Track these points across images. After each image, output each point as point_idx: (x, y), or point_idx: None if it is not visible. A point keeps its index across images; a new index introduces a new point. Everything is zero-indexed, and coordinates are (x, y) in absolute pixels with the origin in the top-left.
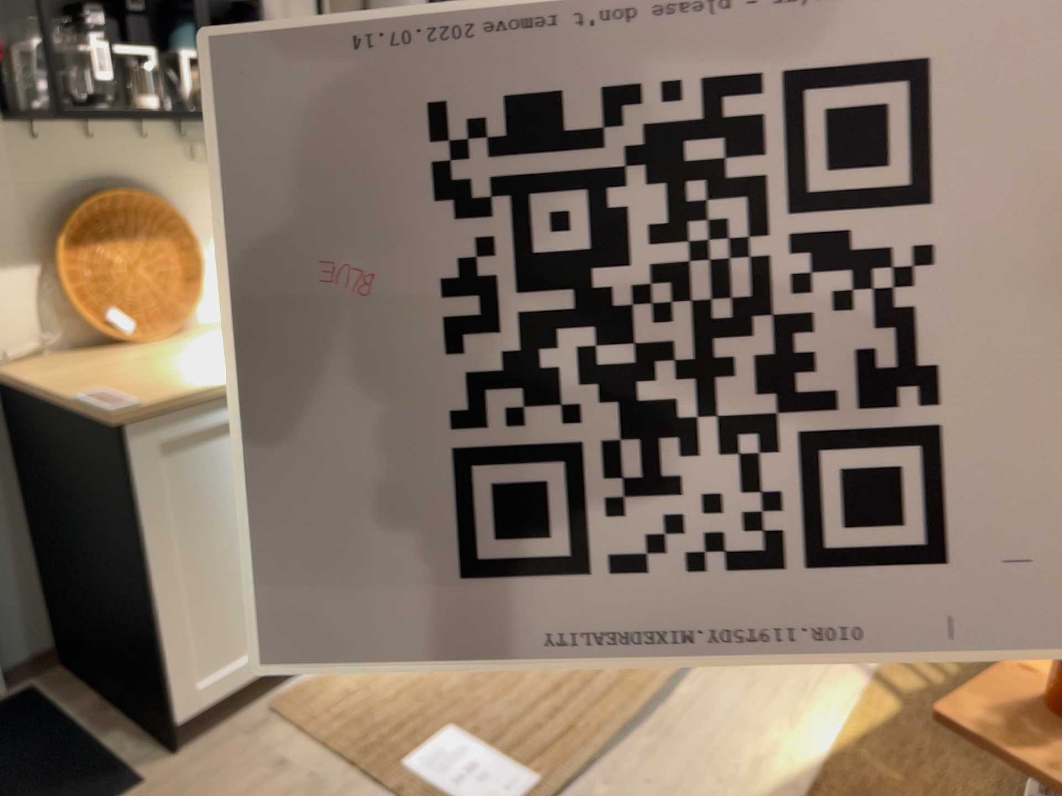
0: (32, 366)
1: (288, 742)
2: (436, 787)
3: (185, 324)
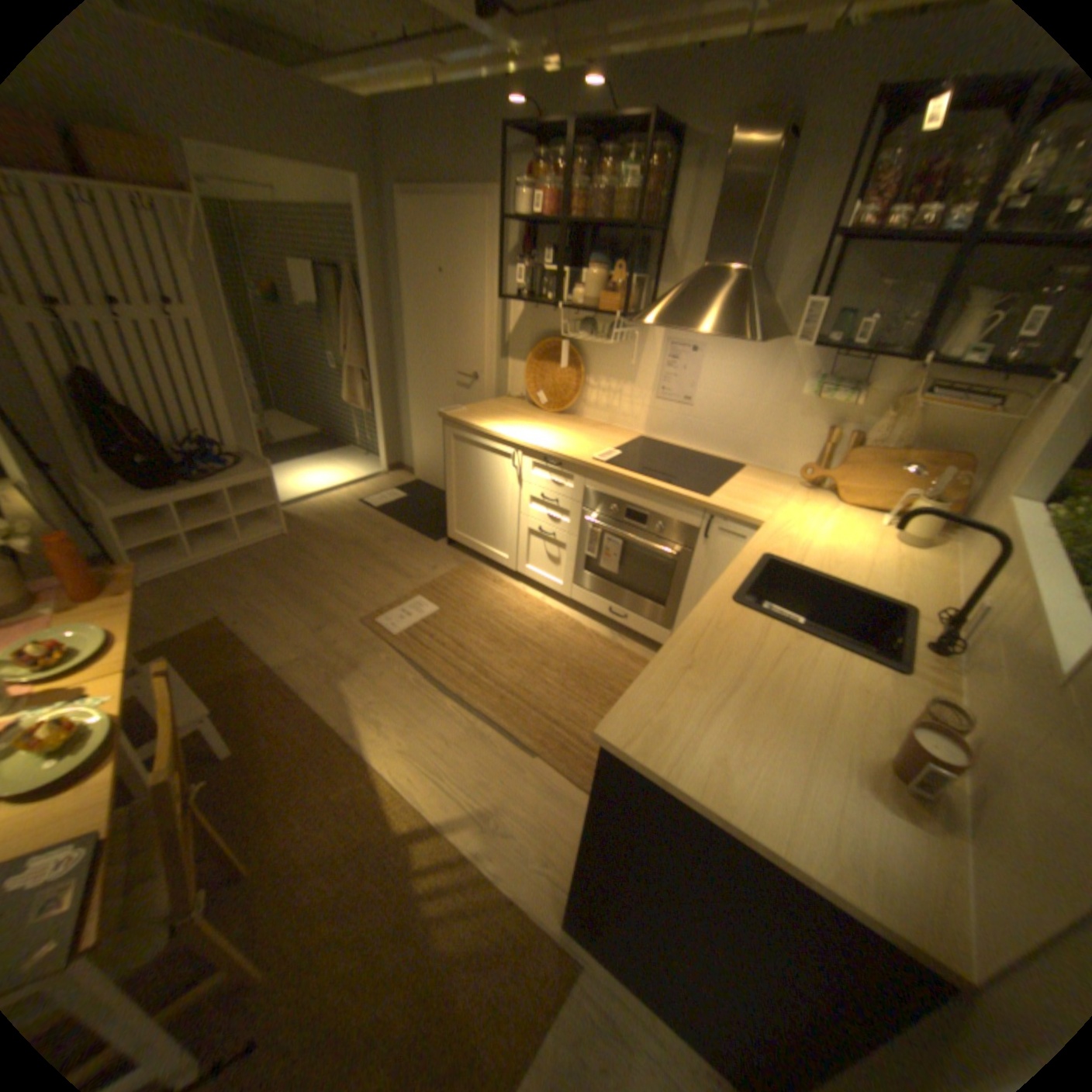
0: (509, 401)
1: (449, 569)
2: (406, 604)
3: (576, 414)
